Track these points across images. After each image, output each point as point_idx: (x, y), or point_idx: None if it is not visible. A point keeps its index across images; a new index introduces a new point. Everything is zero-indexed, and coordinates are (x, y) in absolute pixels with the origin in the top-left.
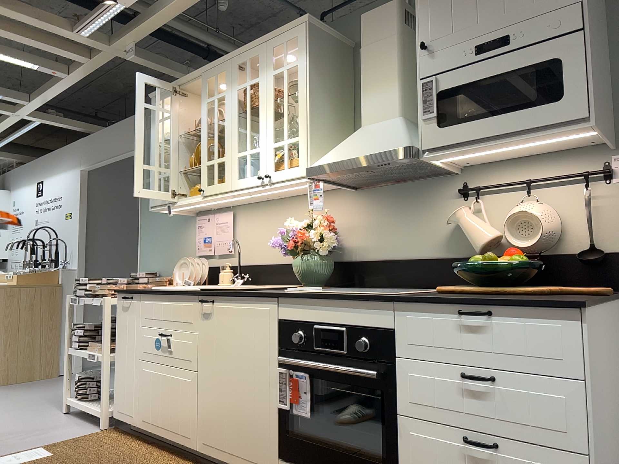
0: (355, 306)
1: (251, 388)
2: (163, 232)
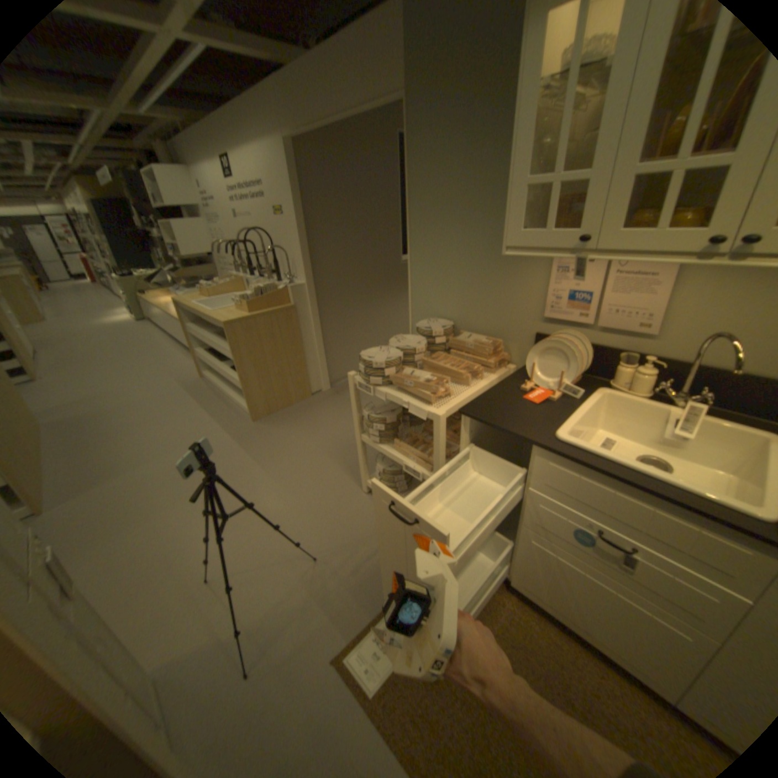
0: None
1: None
2: (460, 261)
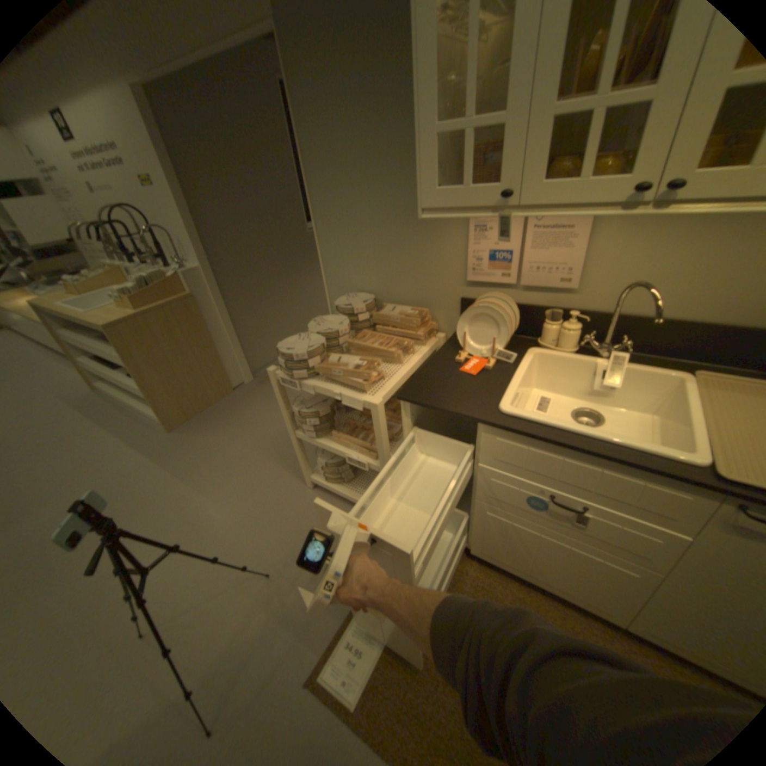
0: None
1: None
2: (372, 227)
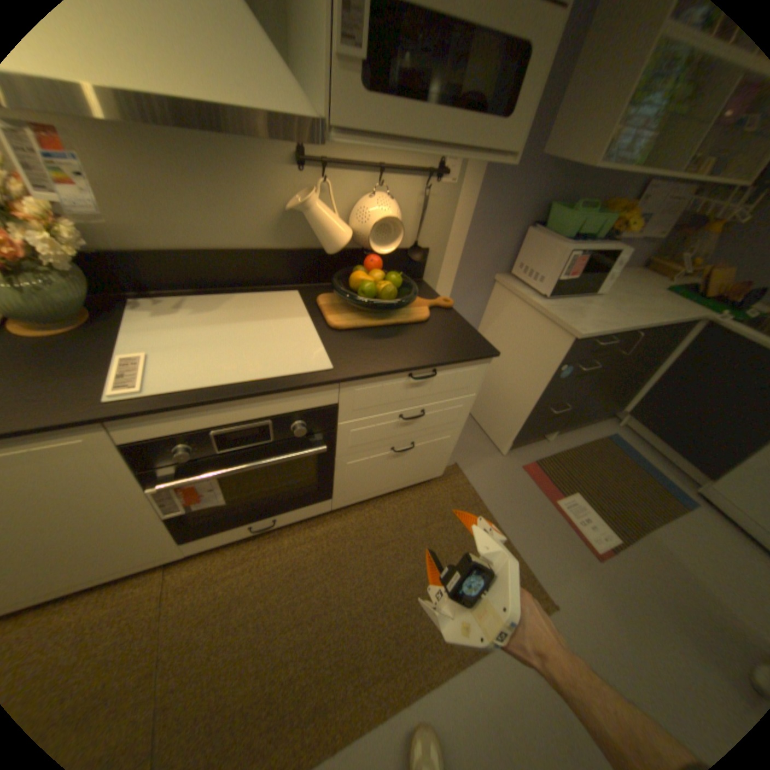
0: (282, 395)
1: (87, 527)
2: None
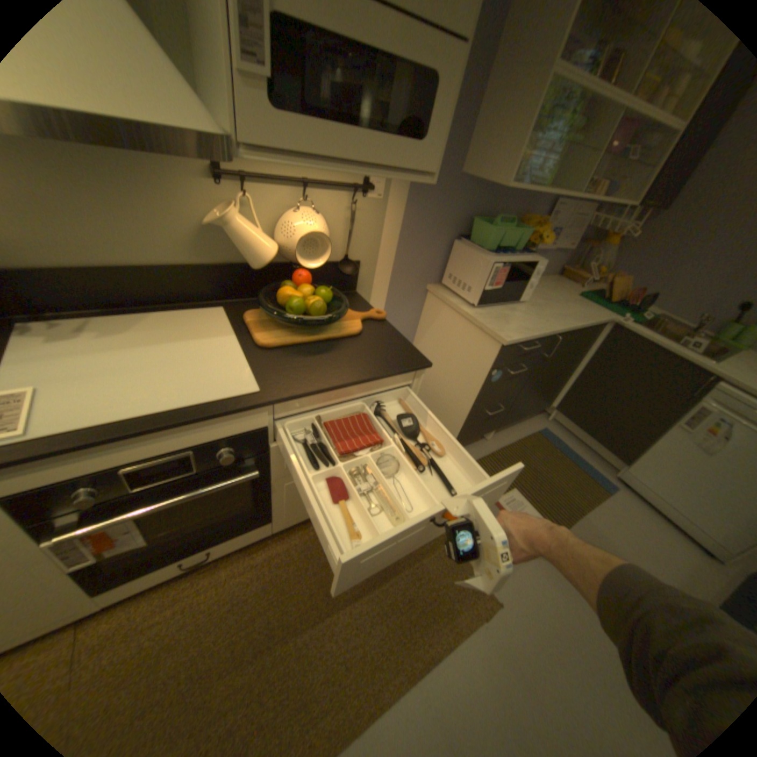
0: (203, 424)
1: None
2: None
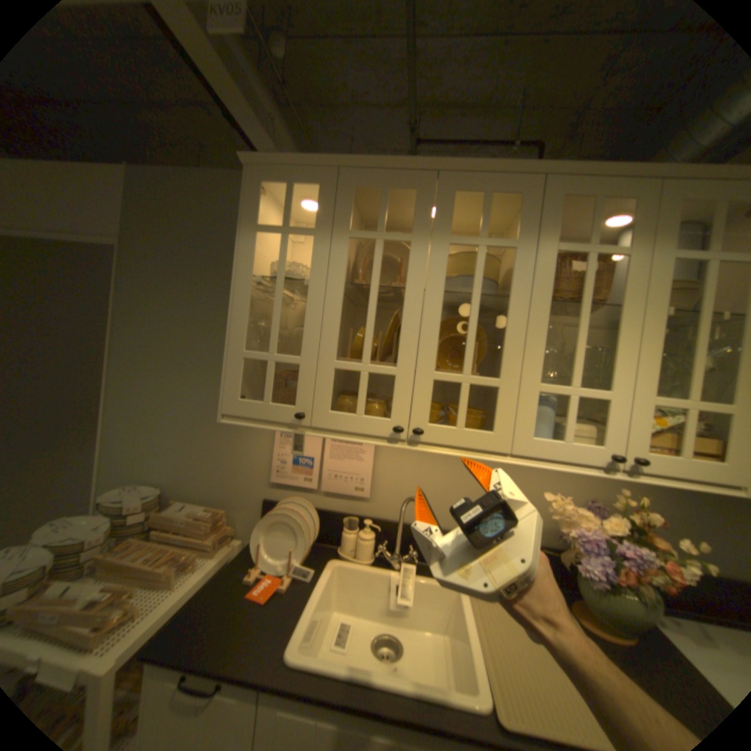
0: None
1: None
2: (176, 416)
